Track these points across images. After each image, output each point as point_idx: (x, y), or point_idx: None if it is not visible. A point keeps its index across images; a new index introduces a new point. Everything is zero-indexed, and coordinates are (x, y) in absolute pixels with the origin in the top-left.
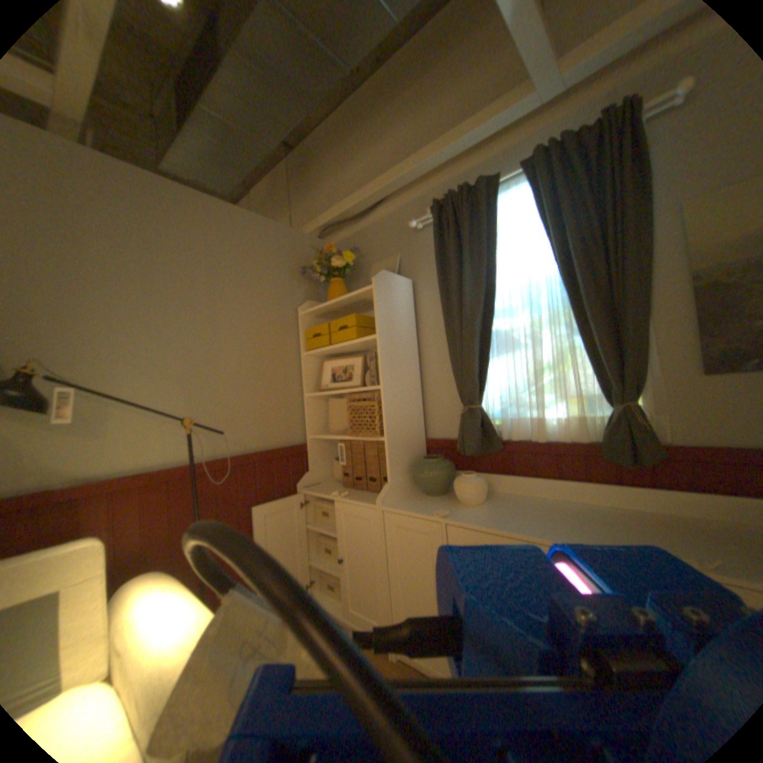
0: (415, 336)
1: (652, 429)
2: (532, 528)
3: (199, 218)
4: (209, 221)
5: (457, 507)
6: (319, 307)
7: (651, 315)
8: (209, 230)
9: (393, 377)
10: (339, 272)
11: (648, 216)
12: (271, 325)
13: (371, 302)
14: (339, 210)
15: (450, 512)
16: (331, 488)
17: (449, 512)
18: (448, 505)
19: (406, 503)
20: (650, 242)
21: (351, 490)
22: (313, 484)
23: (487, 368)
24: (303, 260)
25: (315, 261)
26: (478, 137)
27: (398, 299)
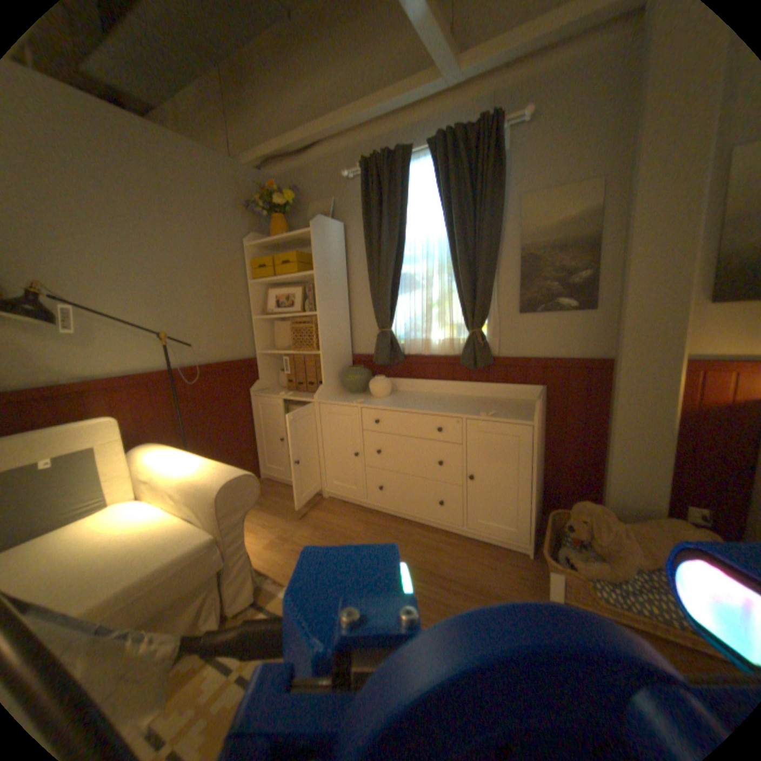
0: (345, 272)
1: (487, 346)
2: (411, 405)
3: (147, 148)
4: (156, 151)
5: (369, 398)
6: (263, 241)
7: (496, 272)
8: (157, 160)
9: (327, 305)
10: (280, 209)
11: (500, 202)
12: (220, 254)
13: (309, 241)
14: (278, 144)
15: (363, 400)
16: (278, 391)
17: (362, 400)
18: (363, 397)
19: (335, 397)
20: (499, 222)
21: (294, 392)
22: (263, 389)
23: (396, 302)
24: (246, 192)
25: (256, 194)
26: (399, 104)
27: (331, 241)
